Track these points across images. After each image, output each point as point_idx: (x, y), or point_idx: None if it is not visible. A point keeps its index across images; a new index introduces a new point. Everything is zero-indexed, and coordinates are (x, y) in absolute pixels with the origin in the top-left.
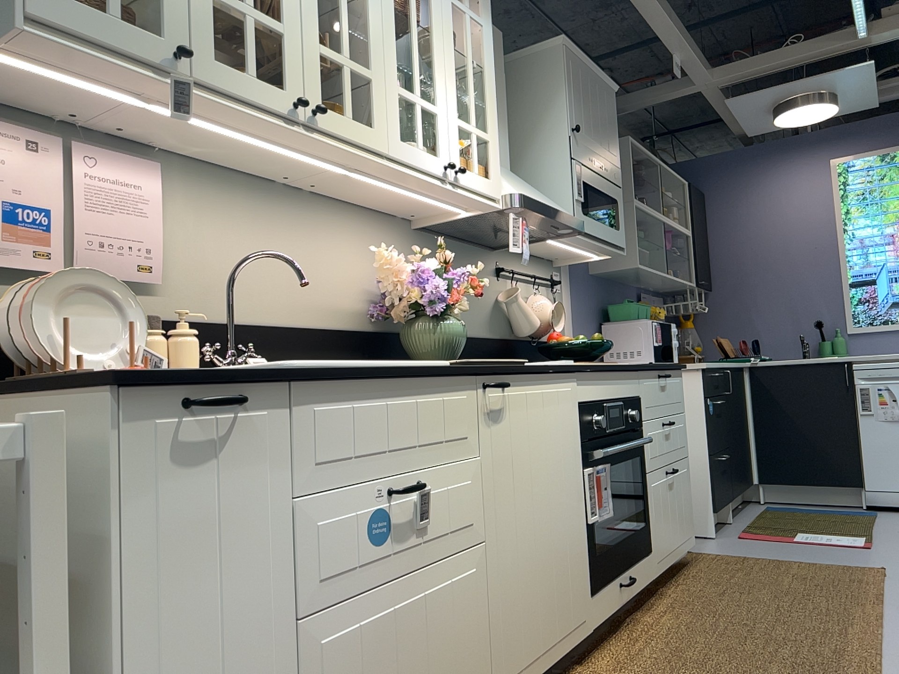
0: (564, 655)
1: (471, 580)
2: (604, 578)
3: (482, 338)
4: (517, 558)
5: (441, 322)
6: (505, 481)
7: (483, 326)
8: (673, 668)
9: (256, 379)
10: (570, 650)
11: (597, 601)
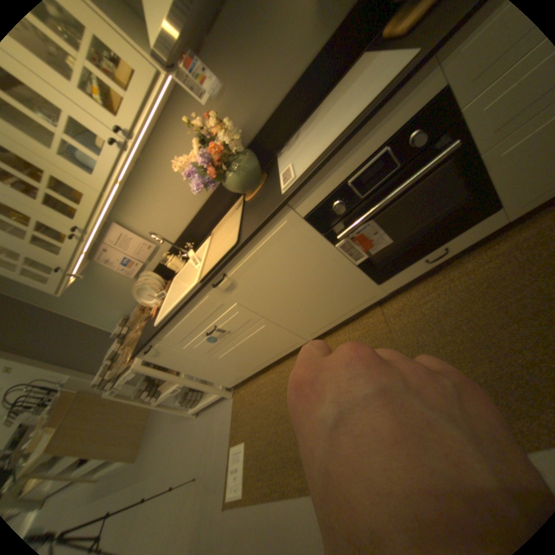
0: (357, 312)
1: (265, 328)
2: (394, 271)
3: (315, 59)
4: (289, 311)
5: (227, 179)
6: (259, 299)
7: (312, 40)
8: (421, 330)
9: (148, 343)
10: (362, 310)
11: (387, 284)
